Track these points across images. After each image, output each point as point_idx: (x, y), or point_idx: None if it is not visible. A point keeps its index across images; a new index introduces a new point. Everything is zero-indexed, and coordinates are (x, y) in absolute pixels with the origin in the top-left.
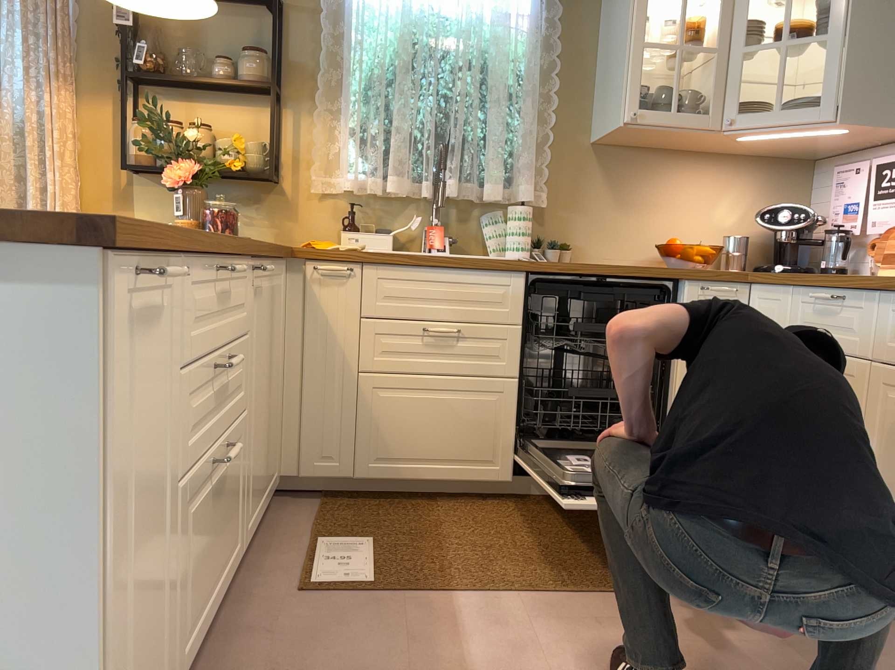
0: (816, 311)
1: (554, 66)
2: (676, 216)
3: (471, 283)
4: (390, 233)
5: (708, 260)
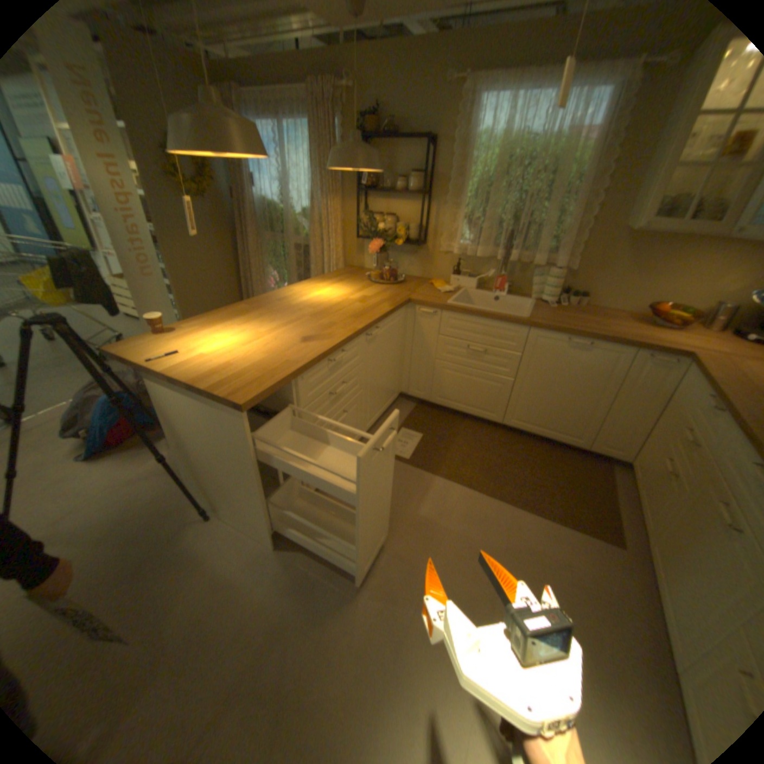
0: (709, 405)
1: (610, 168)
2: (681, 282)
3: (496, 328)
4: (475, 278)
5: (686, 323)
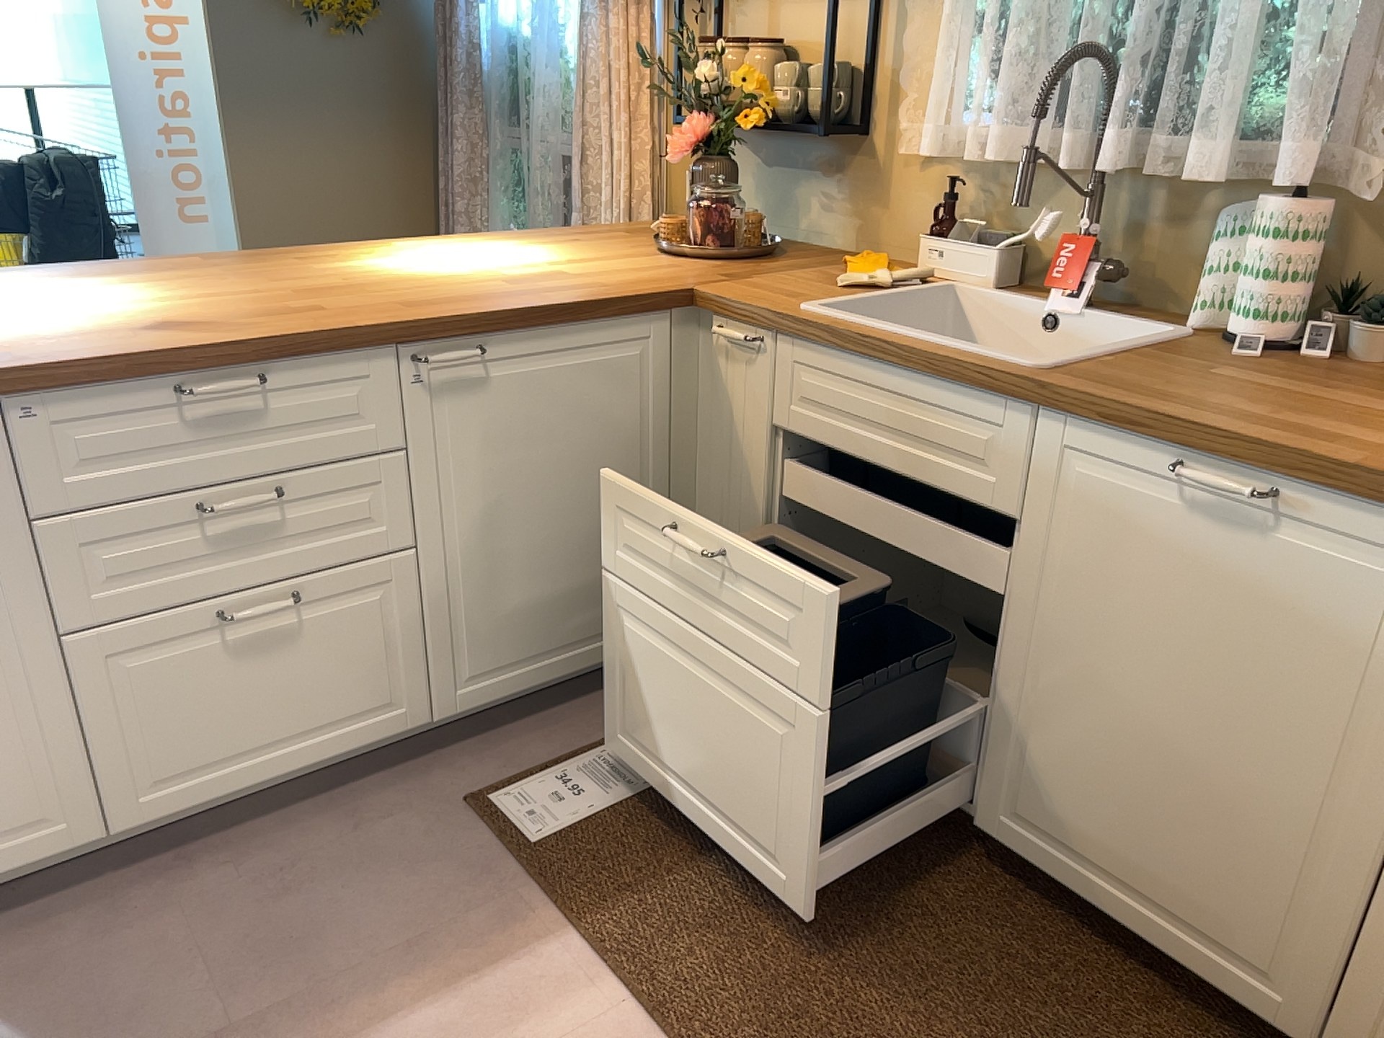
0: None
1: None
2: None
3: (930, 406)
4: (994, 248)
5: None
